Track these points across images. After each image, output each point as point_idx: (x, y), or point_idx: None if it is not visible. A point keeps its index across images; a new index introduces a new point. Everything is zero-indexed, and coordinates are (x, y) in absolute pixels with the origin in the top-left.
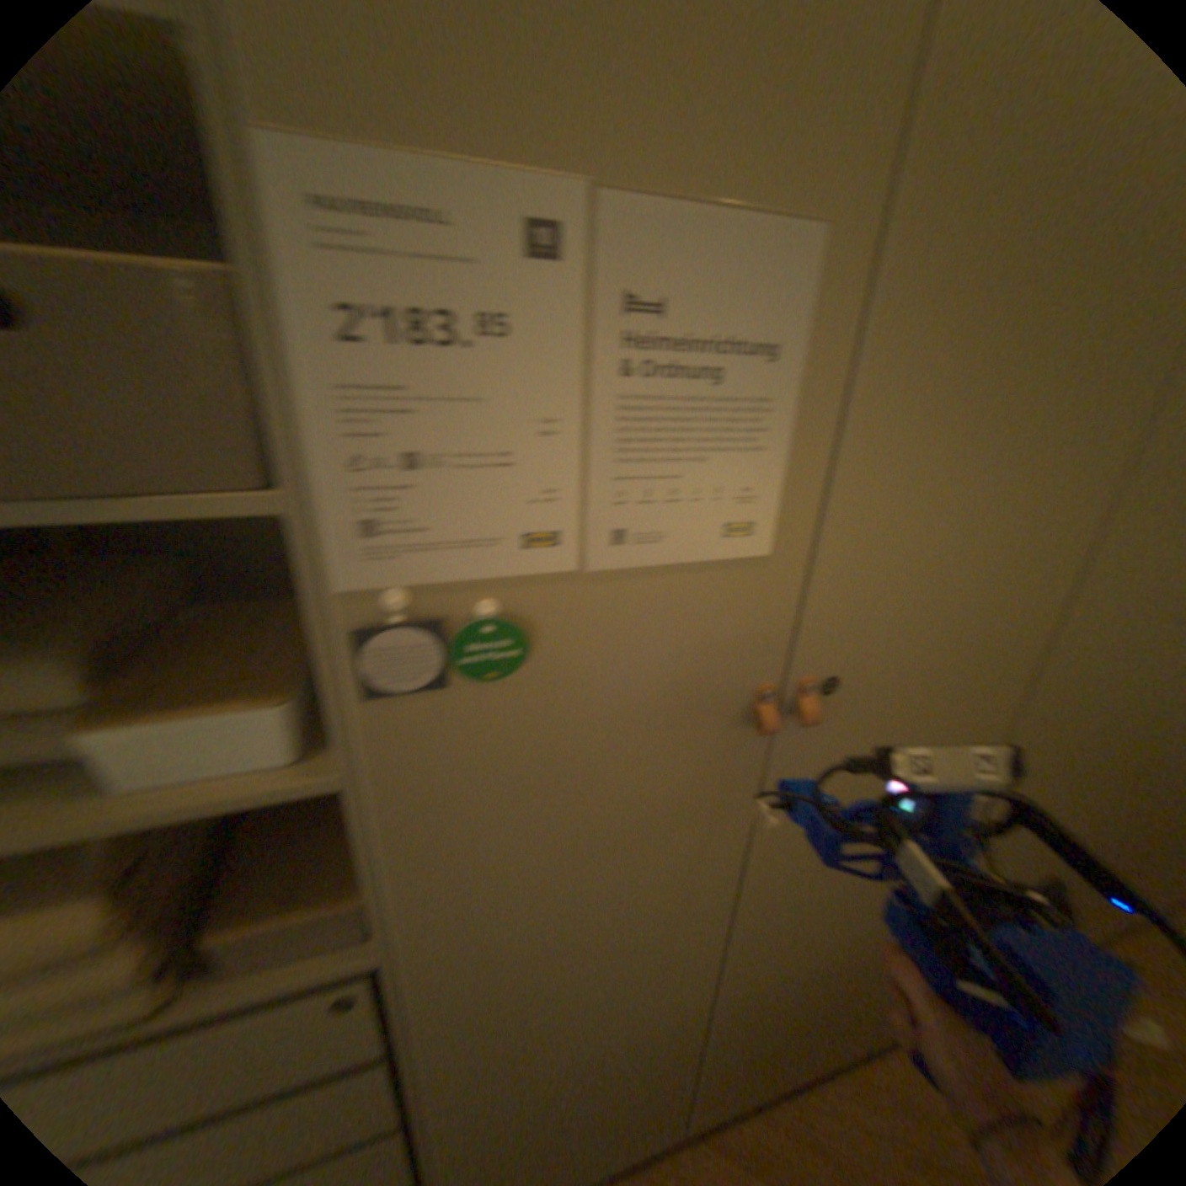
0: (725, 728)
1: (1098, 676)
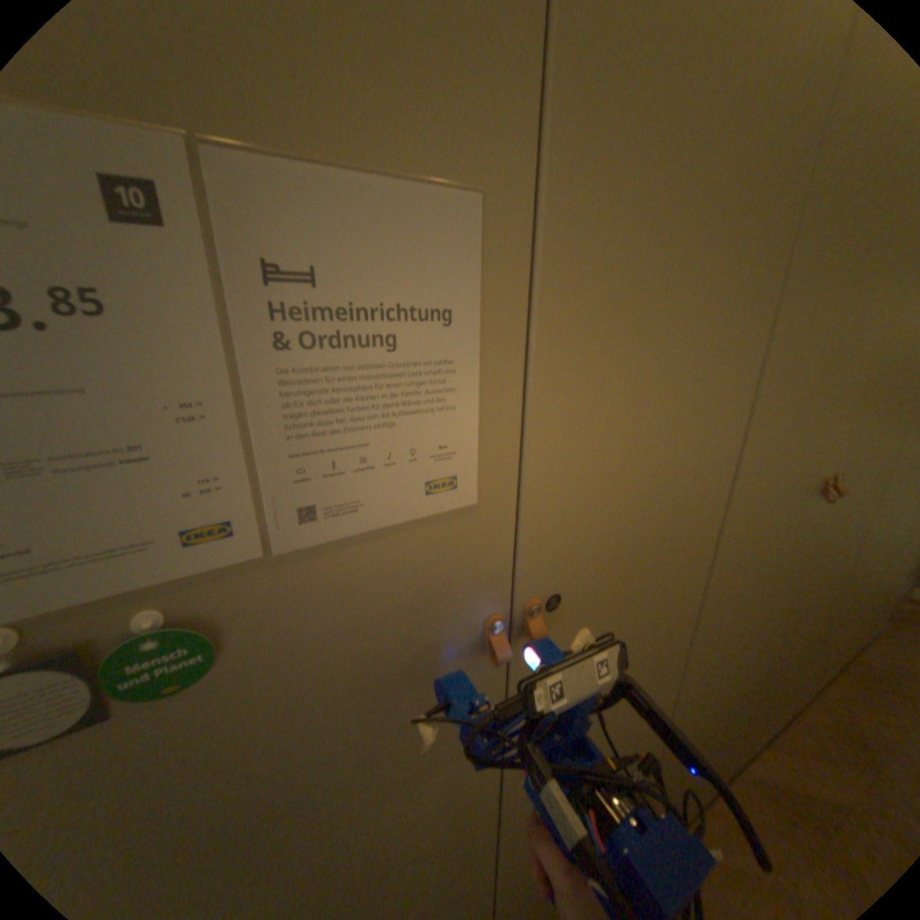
0: (463, 662)
1: (756, 546)
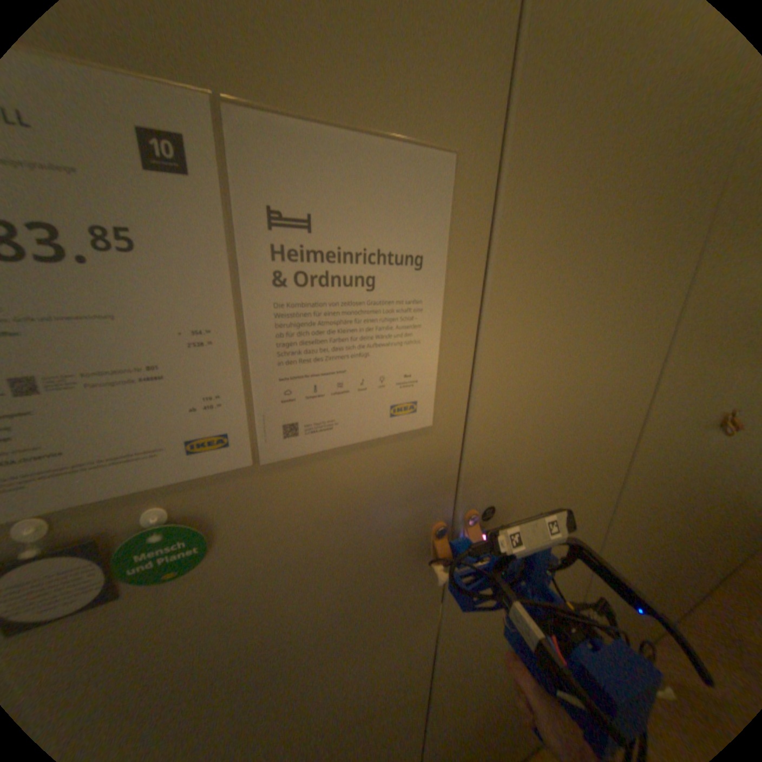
0: (410, 562)
1: (662, 470)
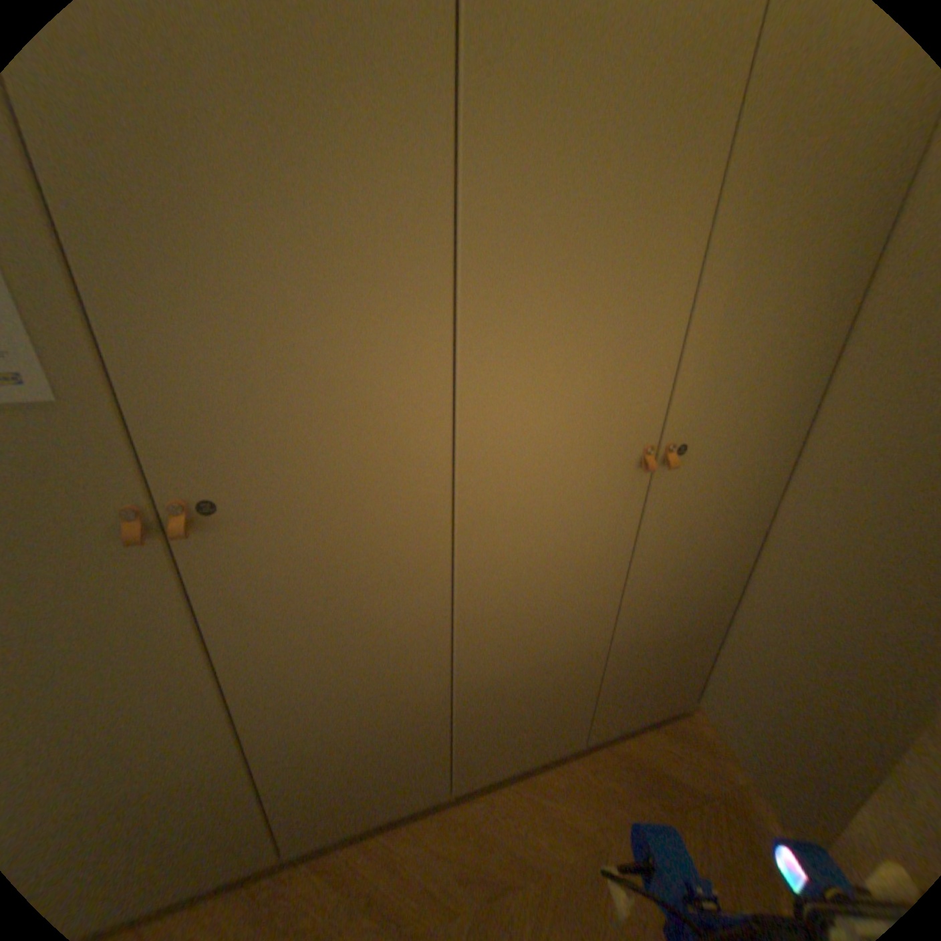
0: (103, 542)
1: (531, 504)
